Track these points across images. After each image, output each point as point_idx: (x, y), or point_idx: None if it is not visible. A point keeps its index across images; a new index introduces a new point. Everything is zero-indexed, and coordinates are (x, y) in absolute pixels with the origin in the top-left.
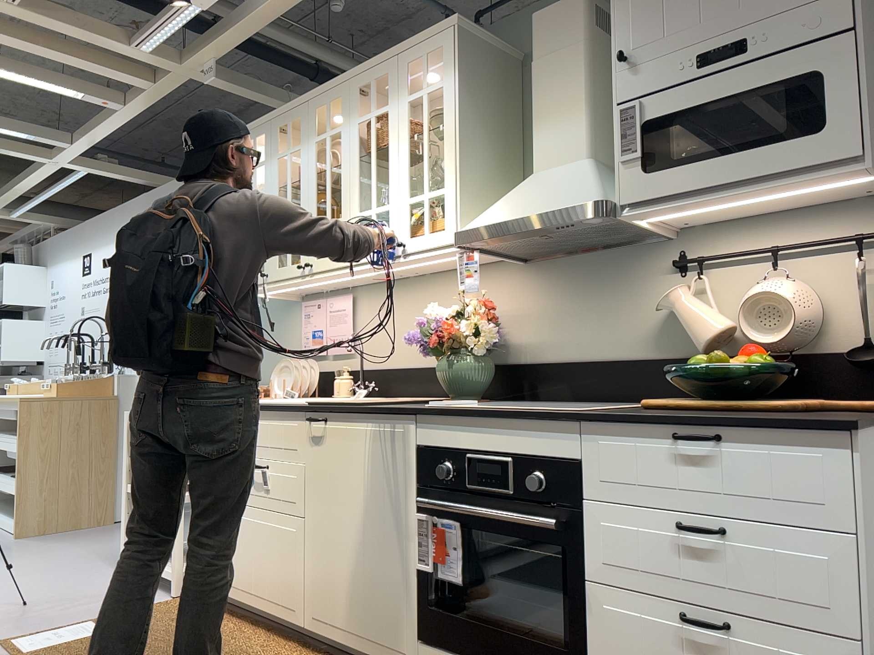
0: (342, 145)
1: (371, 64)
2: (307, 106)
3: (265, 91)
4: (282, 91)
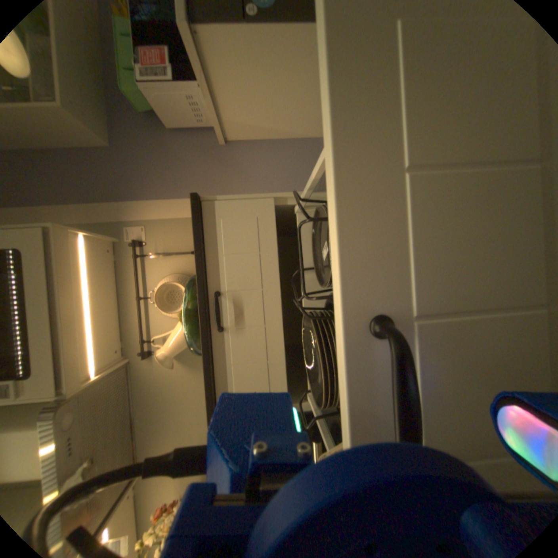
0: None
1: None
2: None
3: None
4: None
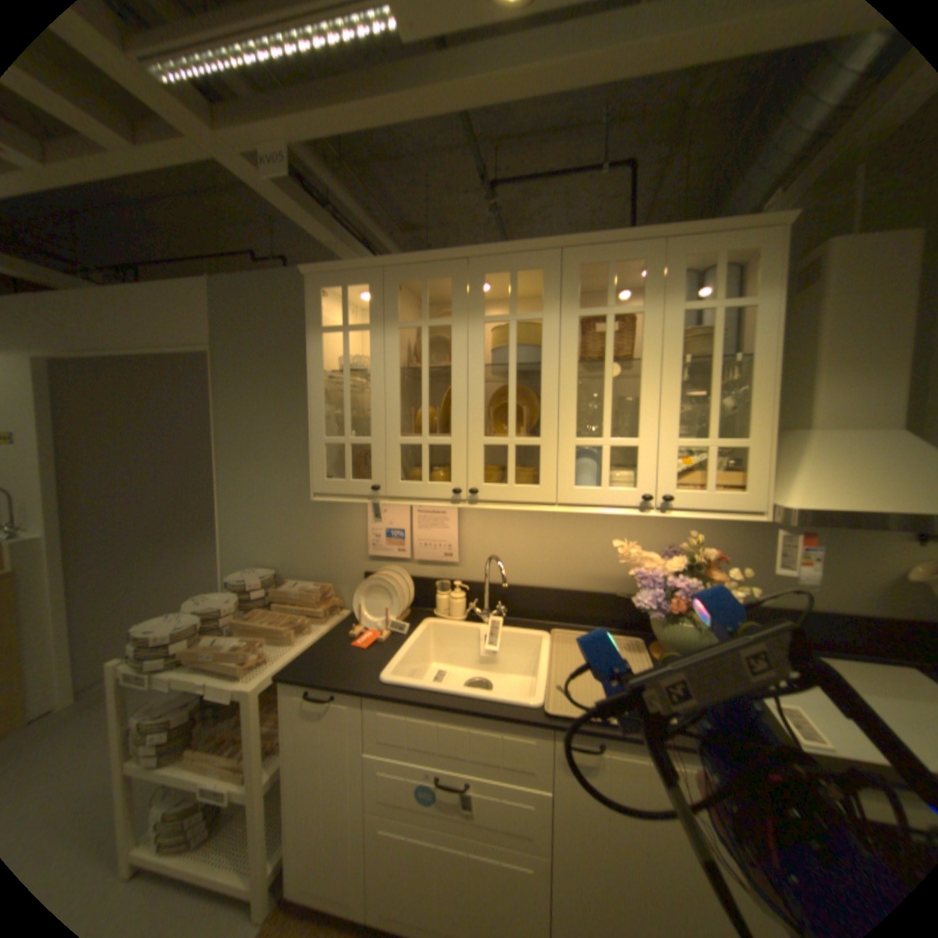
0: (544, 340)
1: (614, 236)
2: (466, 266)
3: (310, 208)
4: (325, 214)
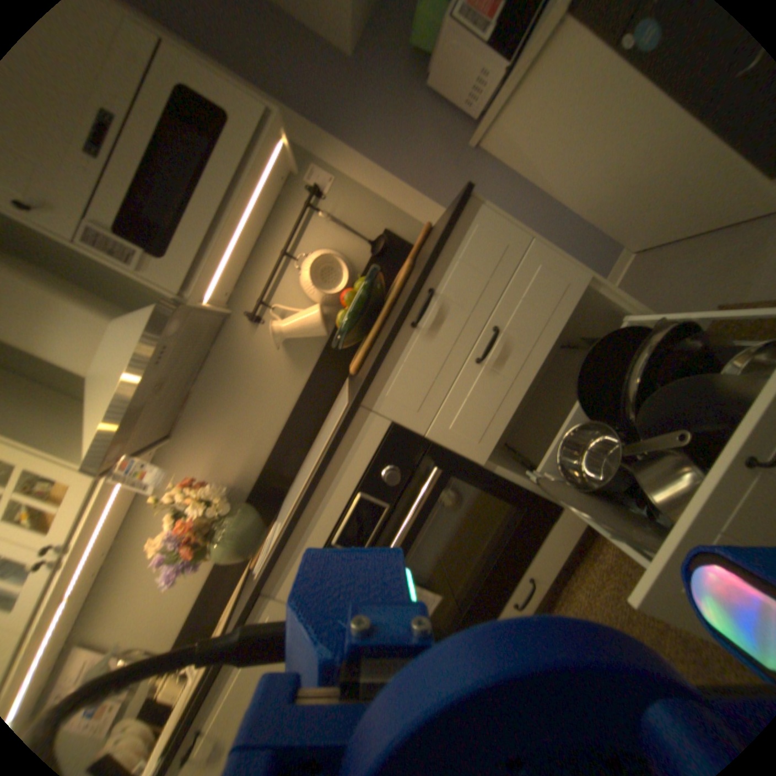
0: None
1: None
2: None
3: None
4: None
